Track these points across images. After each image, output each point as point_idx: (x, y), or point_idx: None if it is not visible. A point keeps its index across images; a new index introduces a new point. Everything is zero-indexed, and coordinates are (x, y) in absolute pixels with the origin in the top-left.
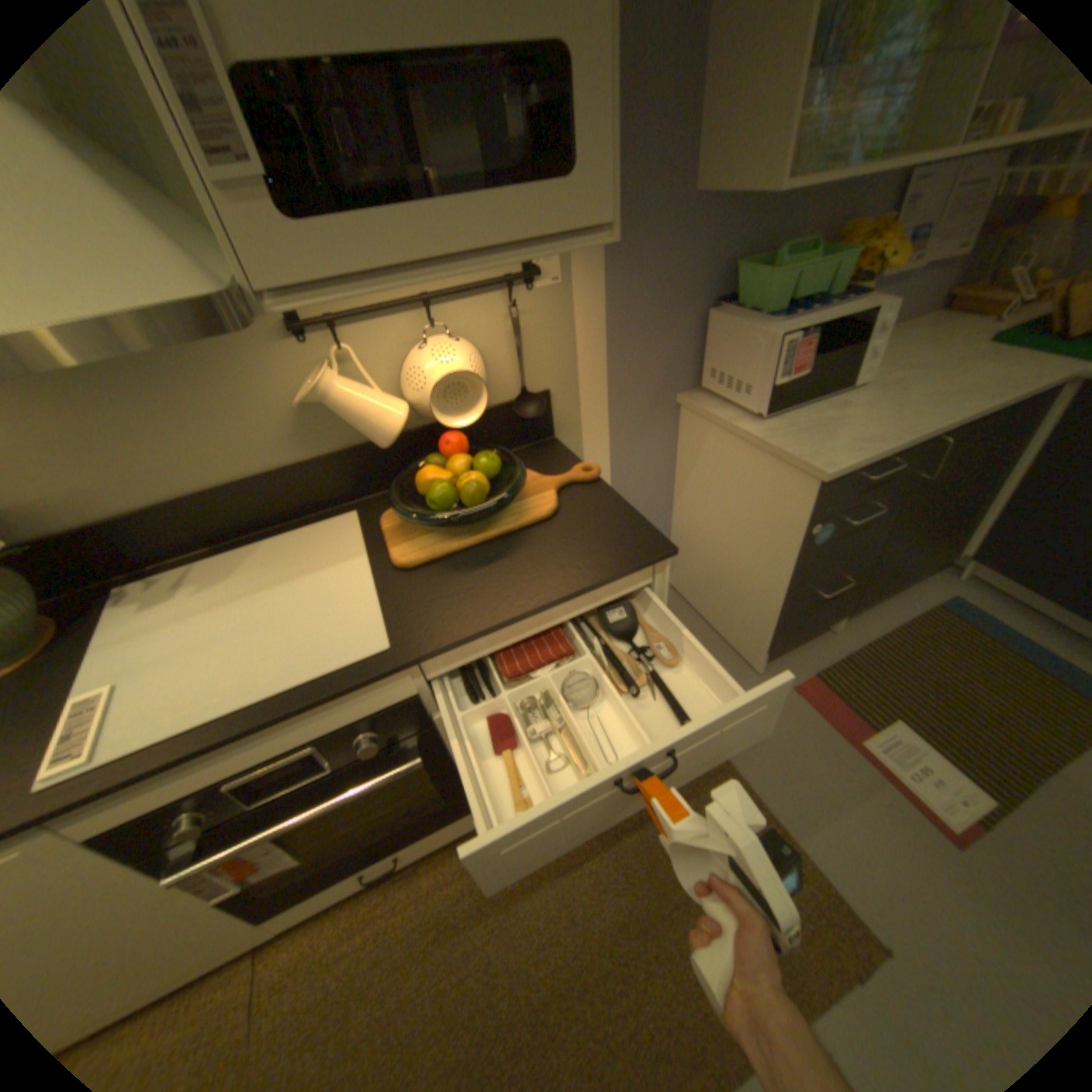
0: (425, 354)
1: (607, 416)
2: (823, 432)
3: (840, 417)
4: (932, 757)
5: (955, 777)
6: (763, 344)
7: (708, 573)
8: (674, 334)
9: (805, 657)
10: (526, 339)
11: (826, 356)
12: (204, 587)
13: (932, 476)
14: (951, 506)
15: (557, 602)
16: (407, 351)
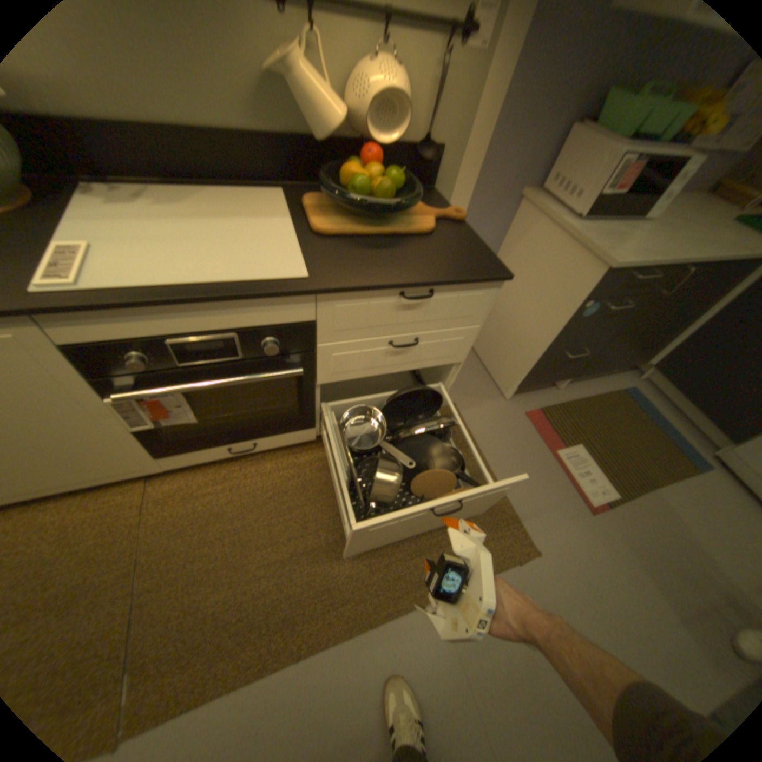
0: (374, 64)
1: (475, 185)
2: (619, 238)
3: (632, 233)
4: (593, 467)
5: (603, 480)
6: (606, 158)
7: (496, 327)
8: (544, 134)
9: (537, 397)
10: (446, 89)
11: (640, 184)
12: (158, 204)
13: (667, 295)
14: (663, 323)
15: (429, 283)
16: (359, 58)
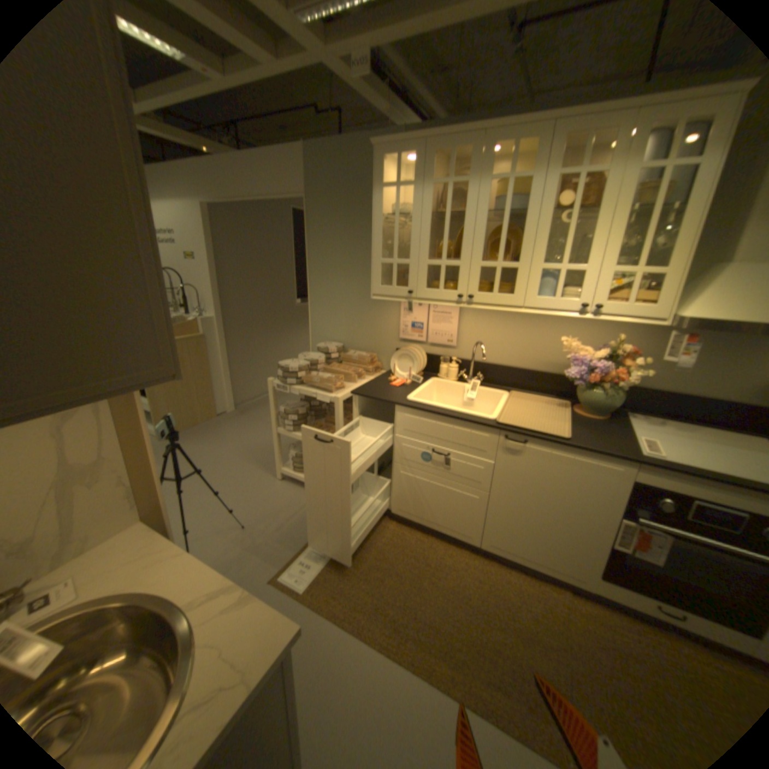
0: None
1: None
2: None
3: None
4: None
5: None
6: None
7: None
8: None
9: None
10: None
11: None
12: (675, 431)
13: None
14: None
15: None
16: None
